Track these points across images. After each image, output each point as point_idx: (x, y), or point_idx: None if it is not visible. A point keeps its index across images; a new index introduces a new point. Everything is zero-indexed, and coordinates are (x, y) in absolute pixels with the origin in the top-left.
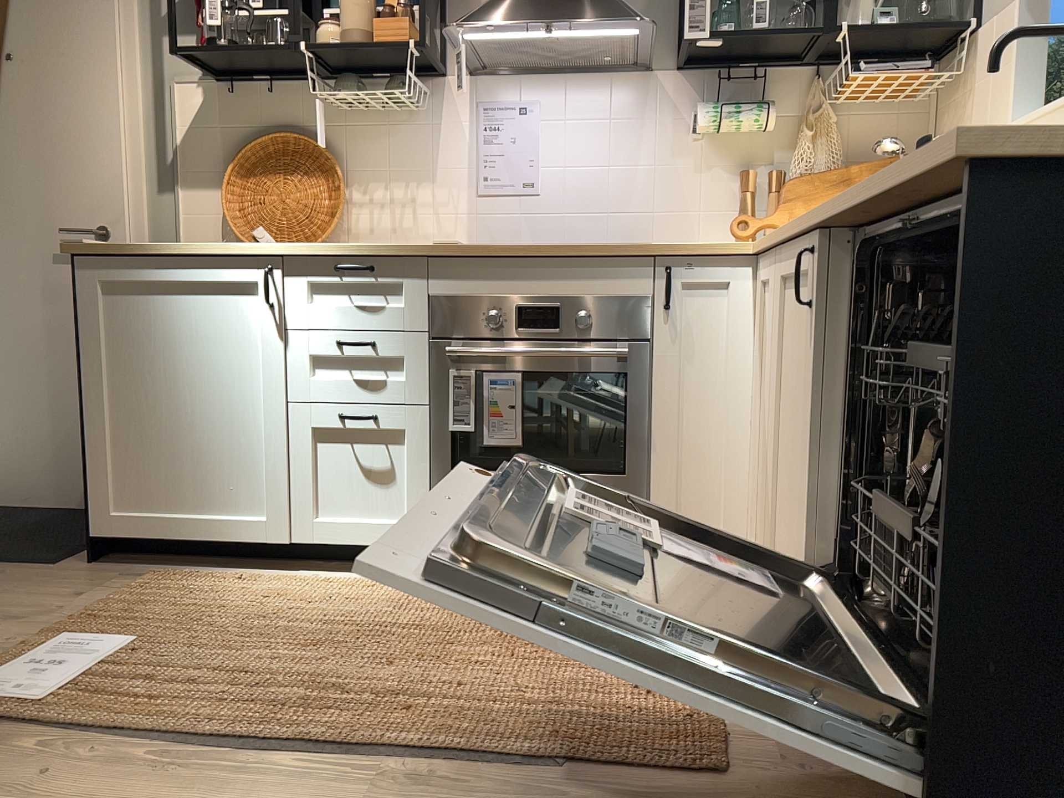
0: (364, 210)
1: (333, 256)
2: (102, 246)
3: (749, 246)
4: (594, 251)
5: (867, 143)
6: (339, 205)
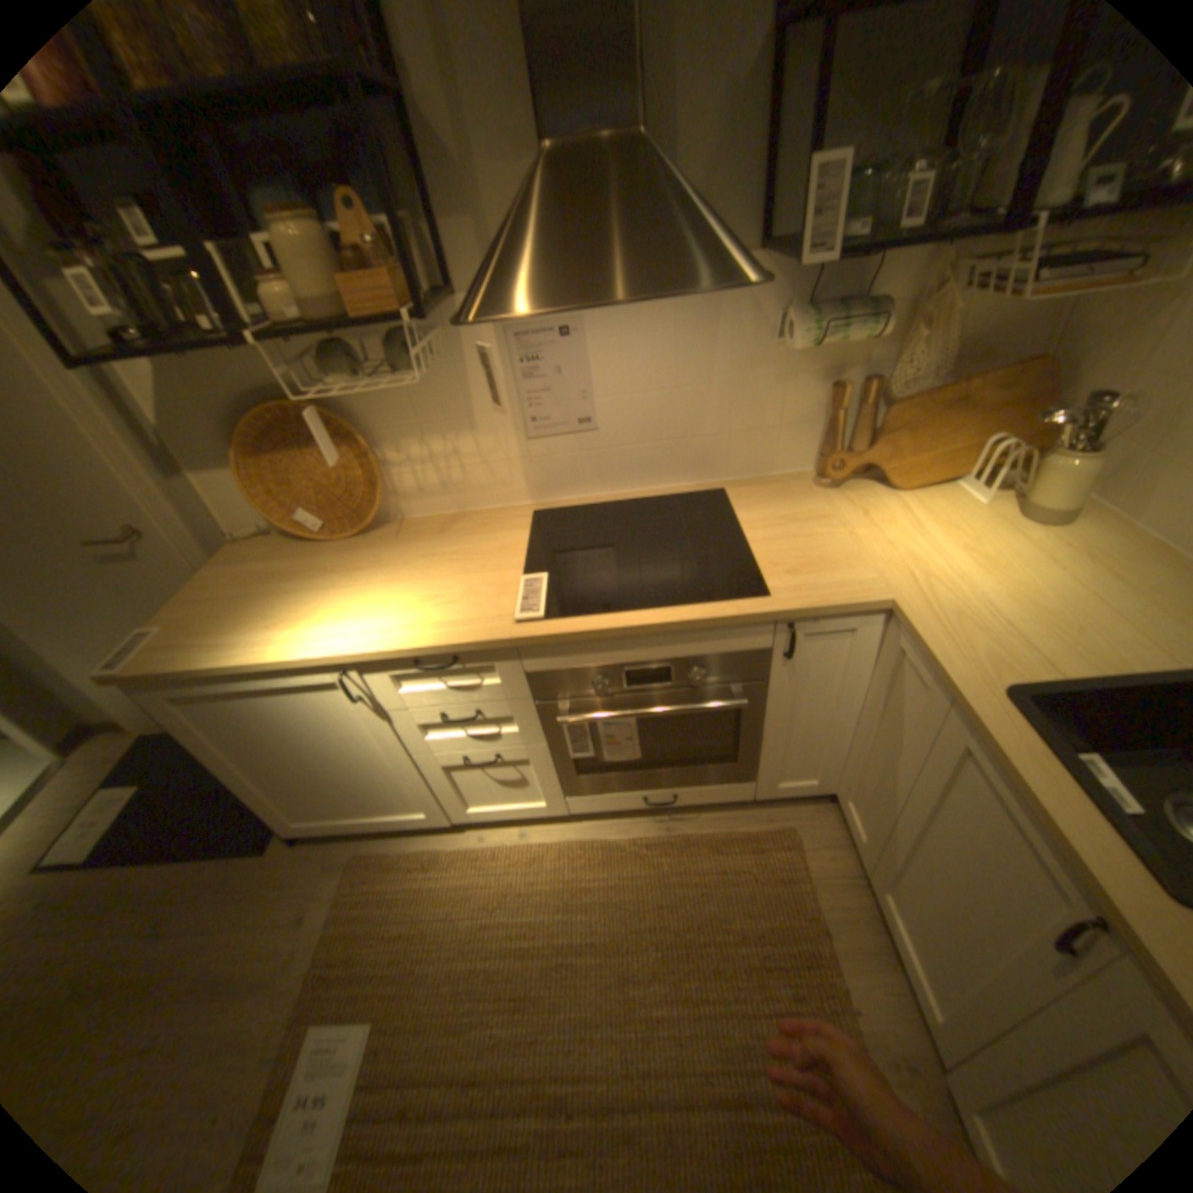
0: (406, 468)
1: (408, 654)
2: (142, 673)
3: (886, 601)
4: (705, 624)
5: (990, 323)
6: (378, 479)
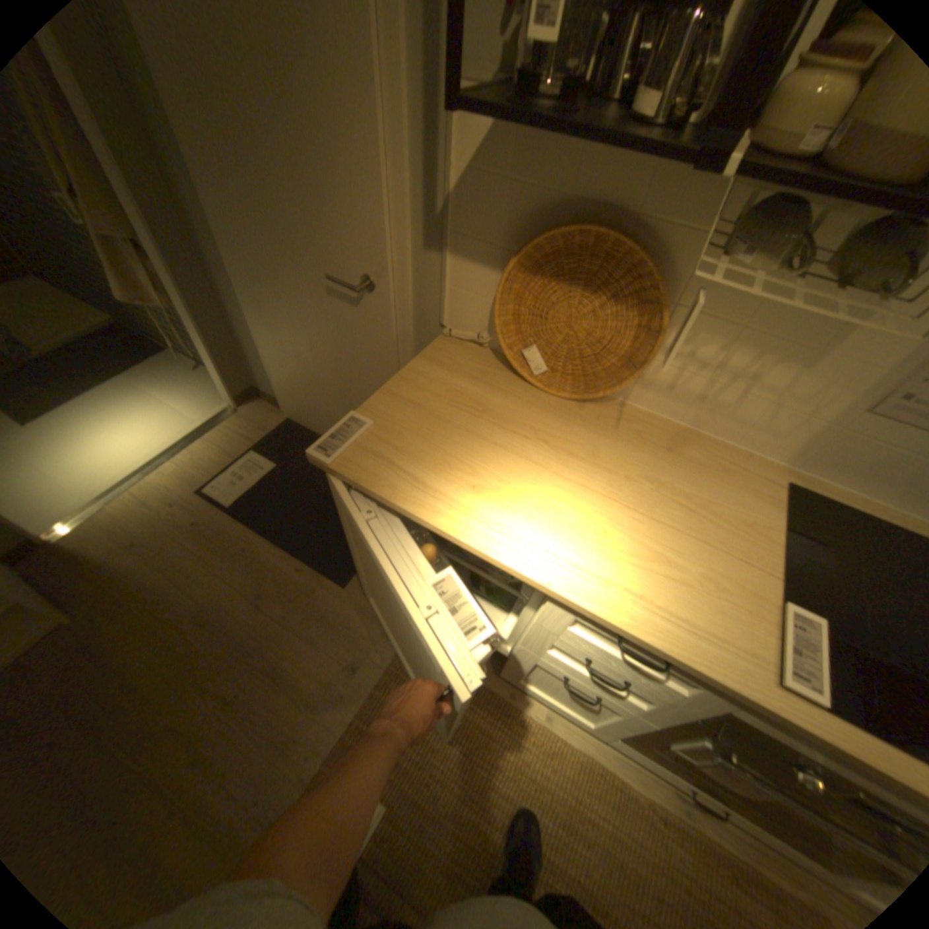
0: (678, 360)
1: (624, 631)
2: (350, 476)
3: None
4: None
5: None
6: (647, 363)
